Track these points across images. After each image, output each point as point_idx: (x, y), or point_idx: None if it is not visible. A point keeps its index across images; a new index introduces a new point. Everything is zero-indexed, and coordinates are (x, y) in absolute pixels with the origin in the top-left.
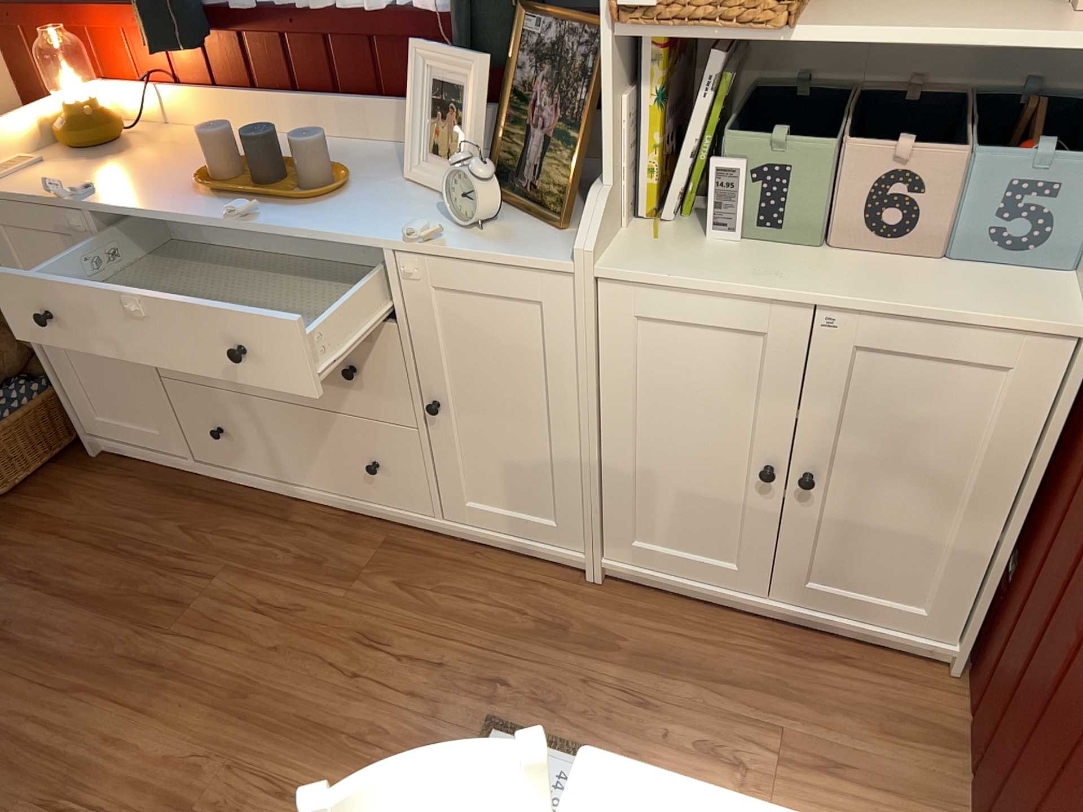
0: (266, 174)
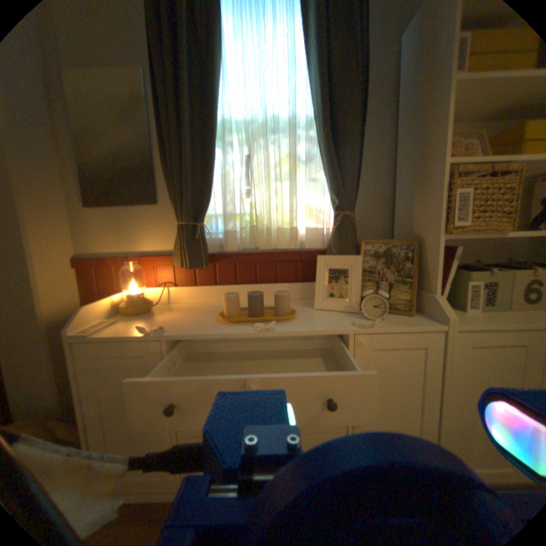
0: (252, 310)
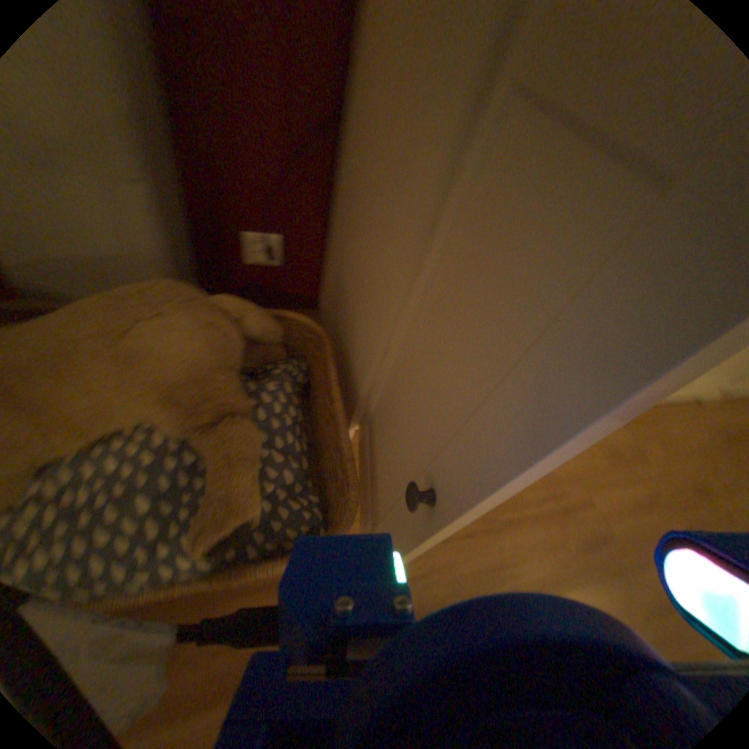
0: None
